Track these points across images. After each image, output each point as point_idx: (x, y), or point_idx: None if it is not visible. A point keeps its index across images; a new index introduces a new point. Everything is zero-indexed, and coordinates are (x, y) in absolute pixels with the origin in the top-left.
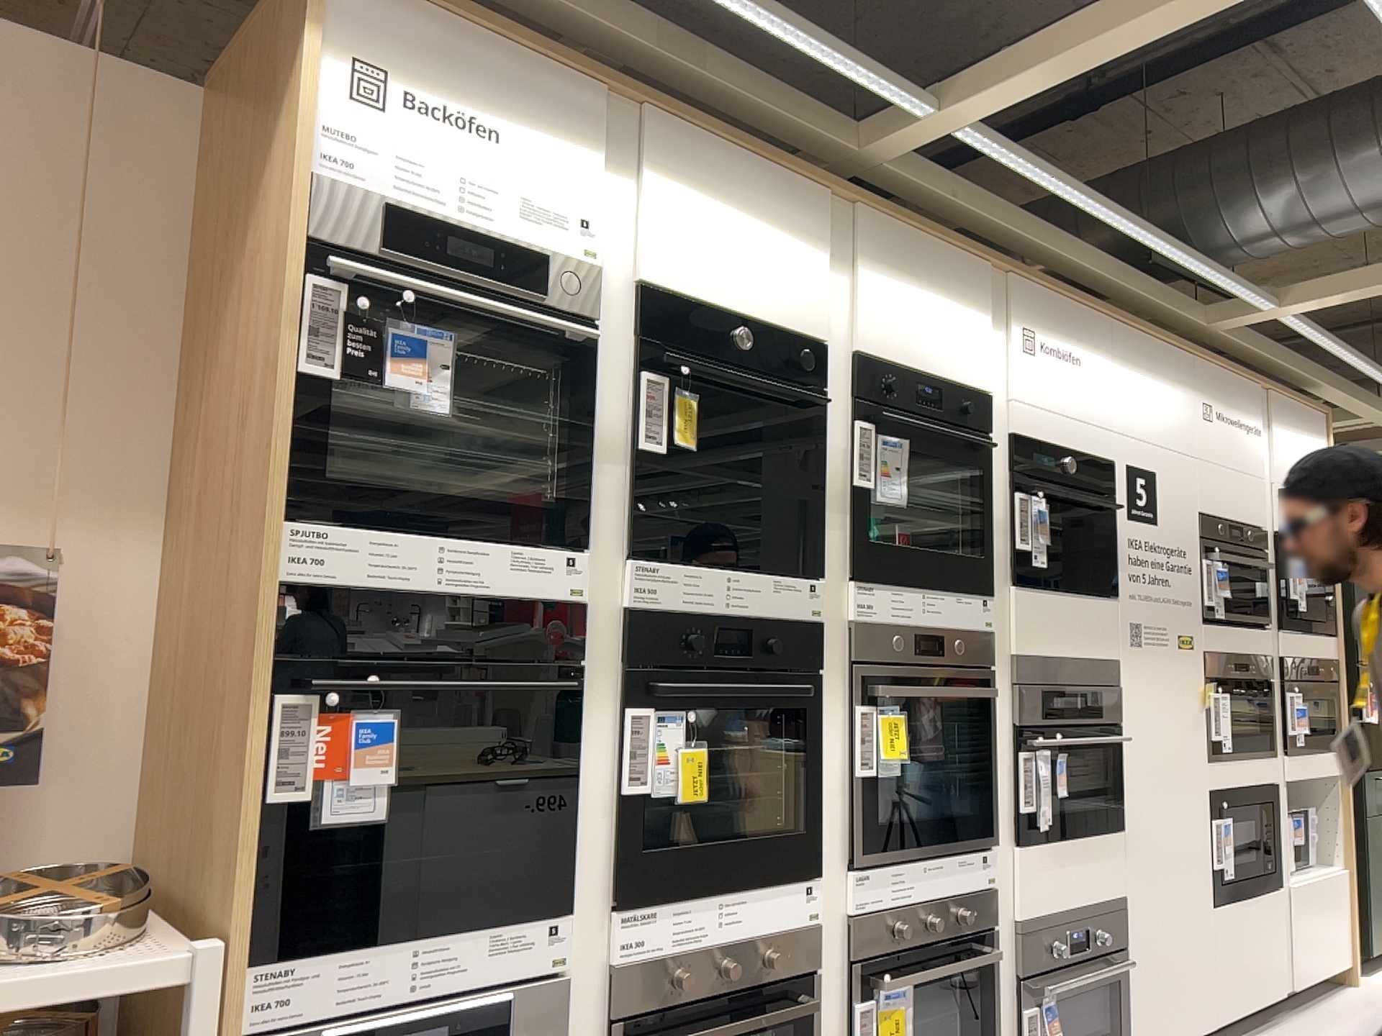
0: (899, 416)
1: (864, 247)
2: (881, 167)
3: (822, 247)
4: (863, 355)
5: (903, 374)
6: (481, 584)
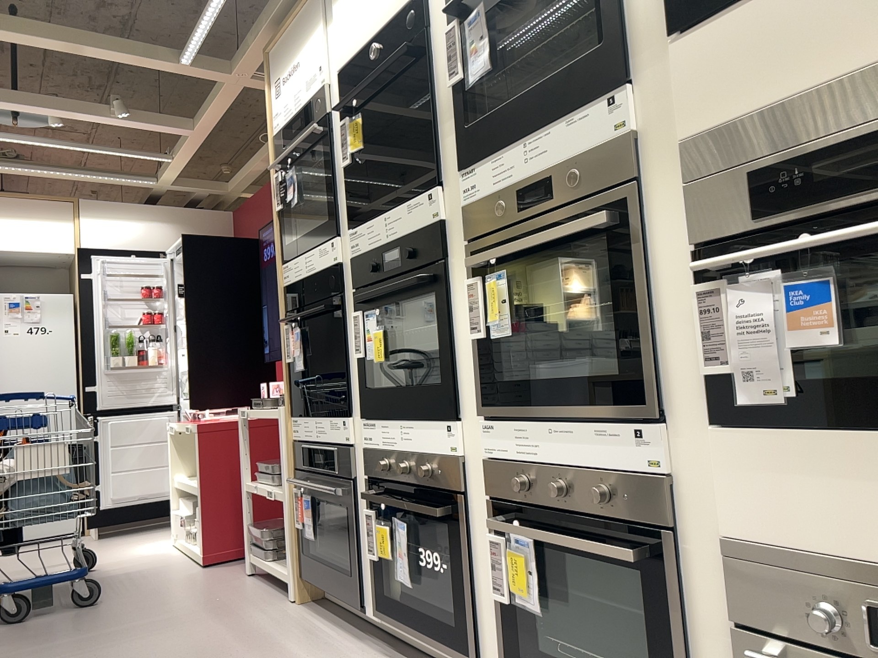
0: None
1: None
2: None
3: None
4: None
5: None
6: (311, 270)
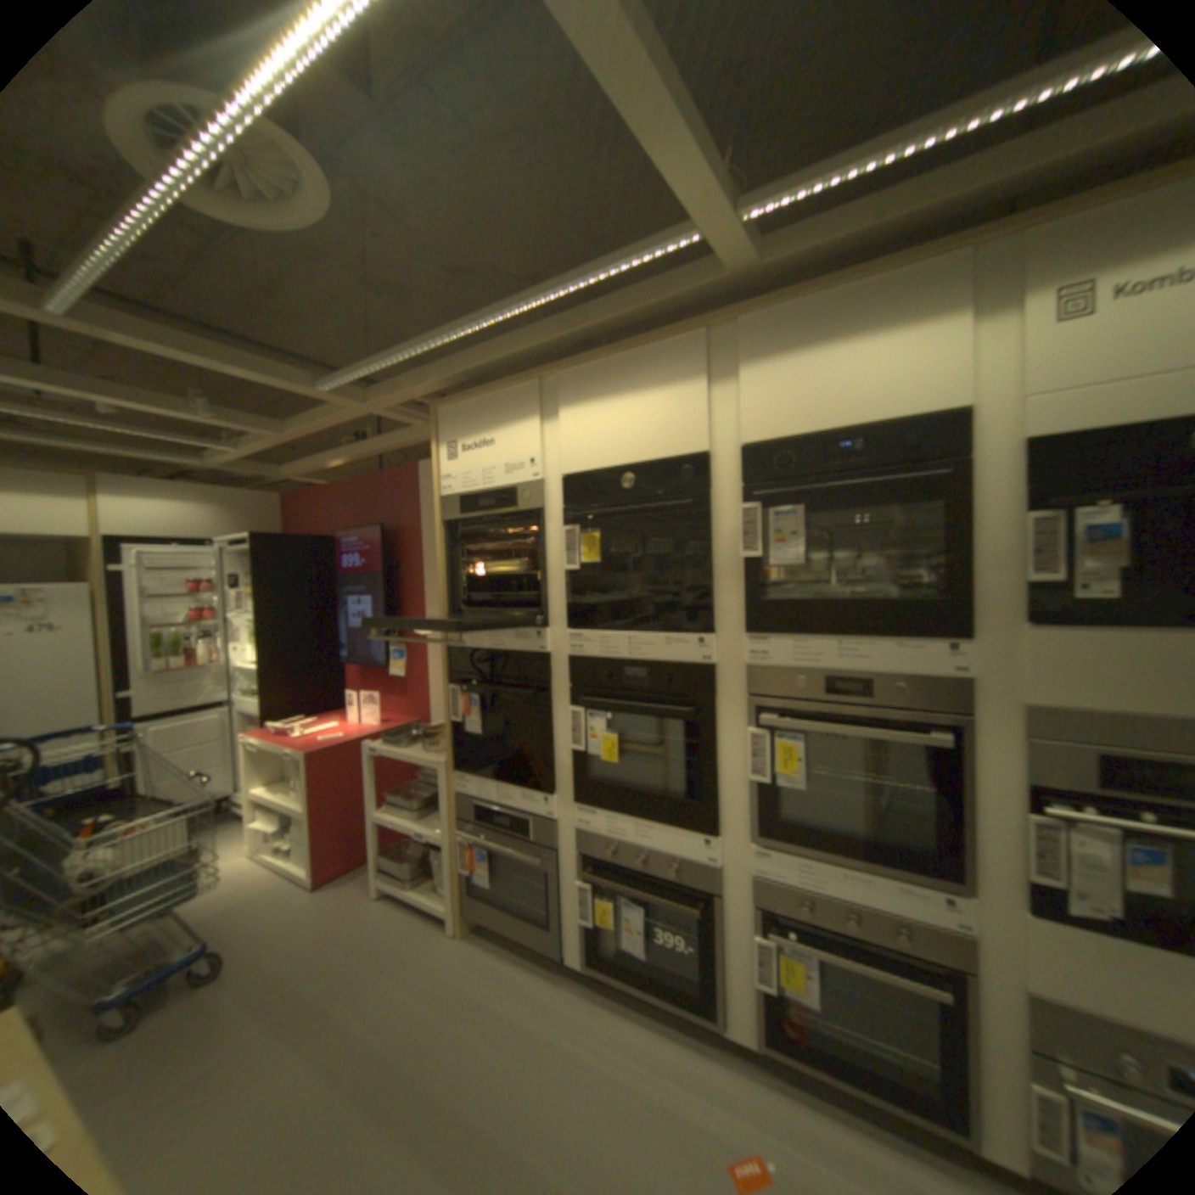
0: (809, 480)
1: (751, 342)
2: (767, 250)
3: (700, 372)
4: (754, 441)
5: (818, 436)
6: (500, 649)
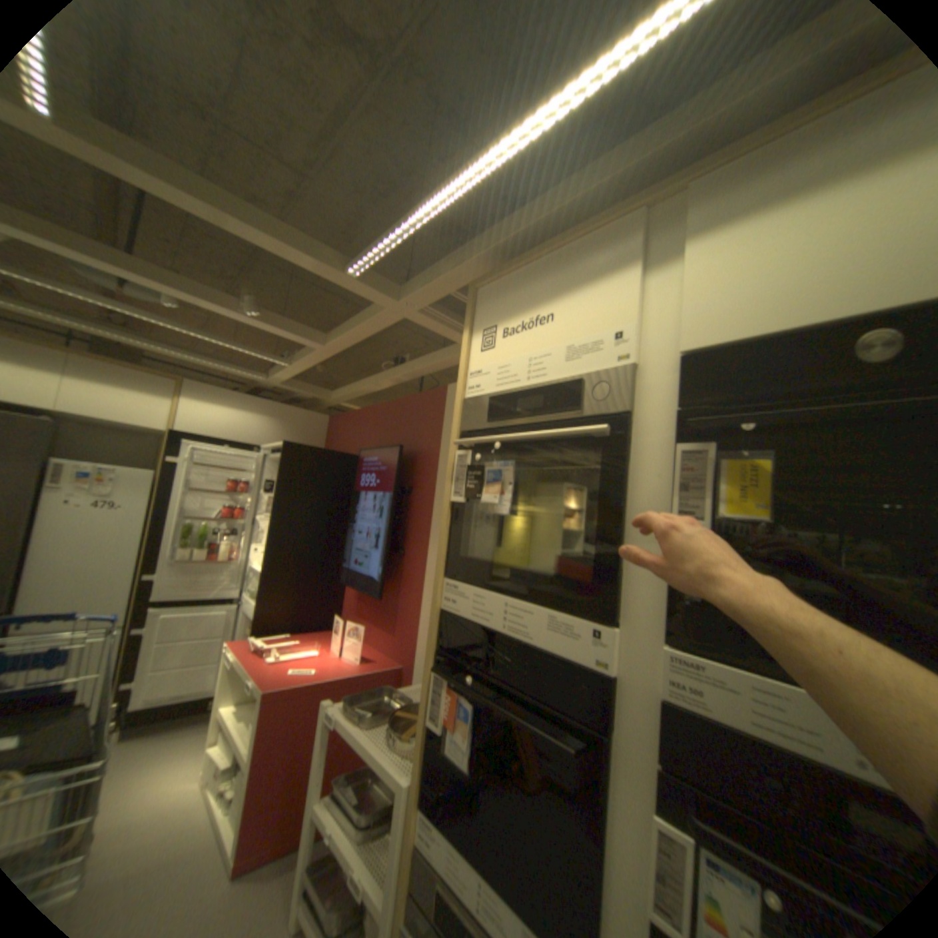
0: None
1: None
2: None
3: None
4: None
5: None
6: (522, 635)
